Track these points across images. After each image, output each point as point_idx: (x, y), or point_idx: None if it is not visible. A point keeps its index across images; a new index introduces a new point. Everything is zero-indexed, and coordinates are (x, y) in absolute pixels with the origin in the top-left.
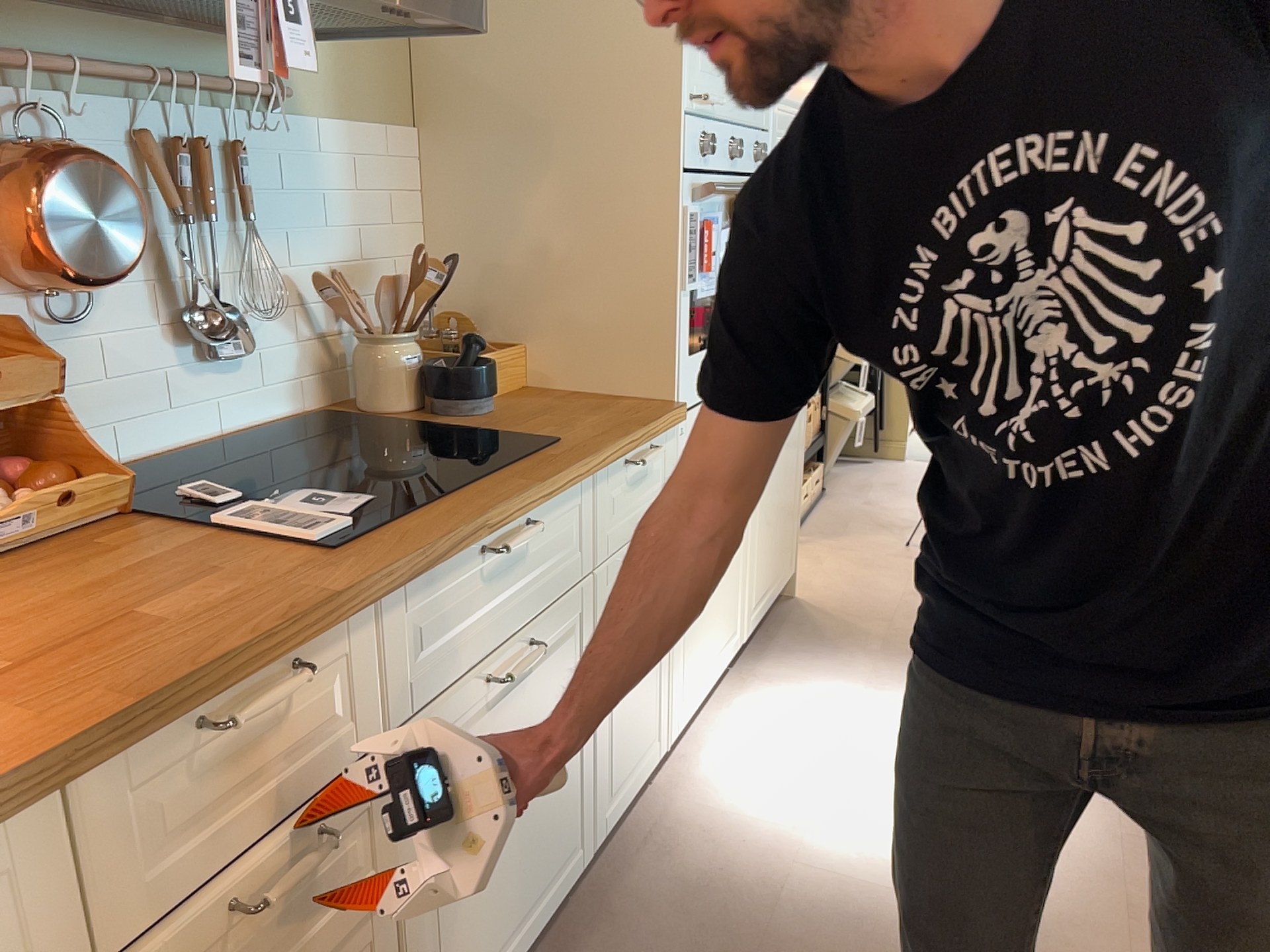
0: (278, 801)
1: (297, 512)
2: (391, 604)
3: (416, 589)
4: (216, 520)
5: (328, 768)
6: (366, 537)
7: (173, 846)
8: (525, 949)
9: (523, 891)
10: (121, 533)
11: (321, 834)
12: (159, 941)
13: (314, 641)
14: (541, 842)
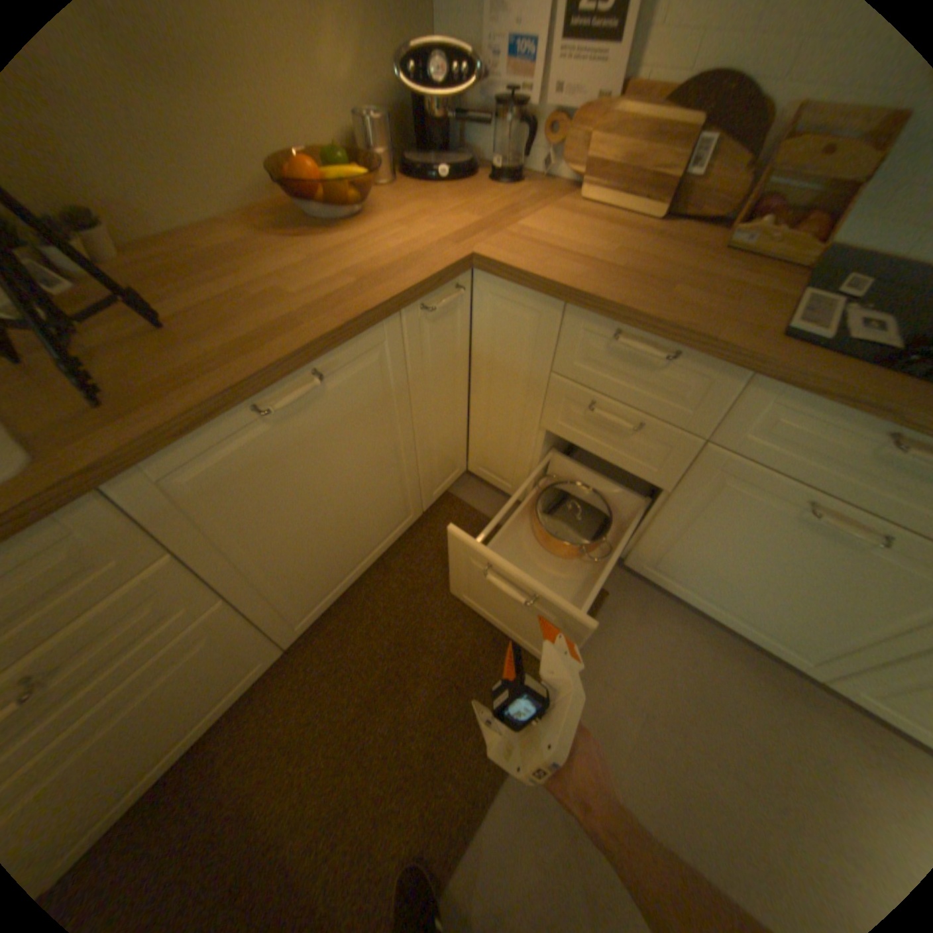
0: (641, 400)
1: (840, 316)
2: (774, 387)
3: (805, 399)
4: (813, 293)
5: (672, 417)
6: (826, 350)
7: (595, 367)
8: (729, 627)
9: (749, 611)
10: (786, 273)
11: (642, 431)
12: (575, 390)
13: (695, 352)
14: (786, 619)
